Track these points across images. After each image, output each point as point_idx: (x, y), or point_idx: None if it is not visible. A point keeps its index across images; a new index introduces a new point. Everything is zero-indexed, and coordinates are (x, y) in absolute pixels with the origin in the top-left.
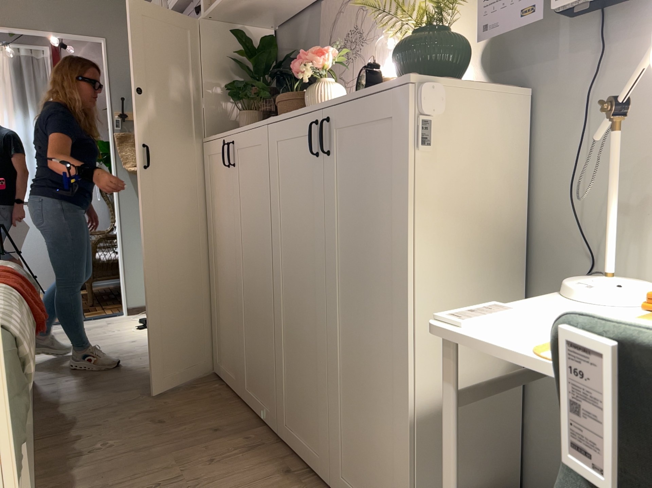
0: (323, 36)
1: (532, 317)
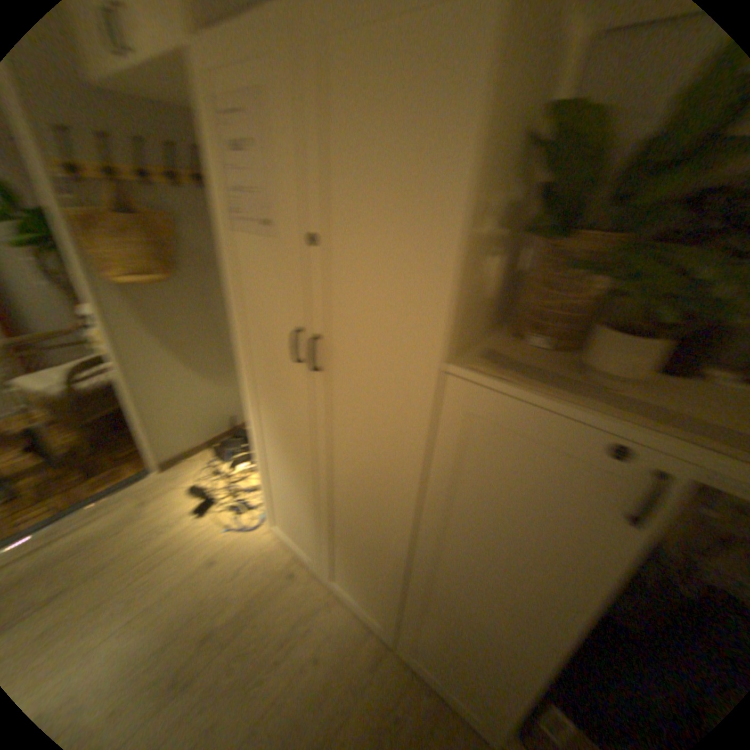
0: None
1: None
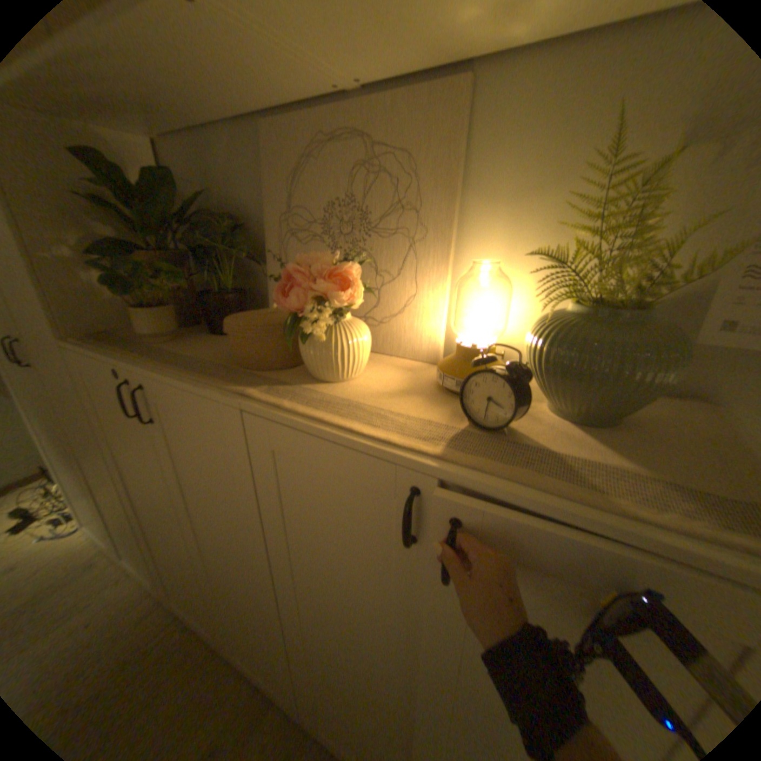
0: (265, 181)
1: None
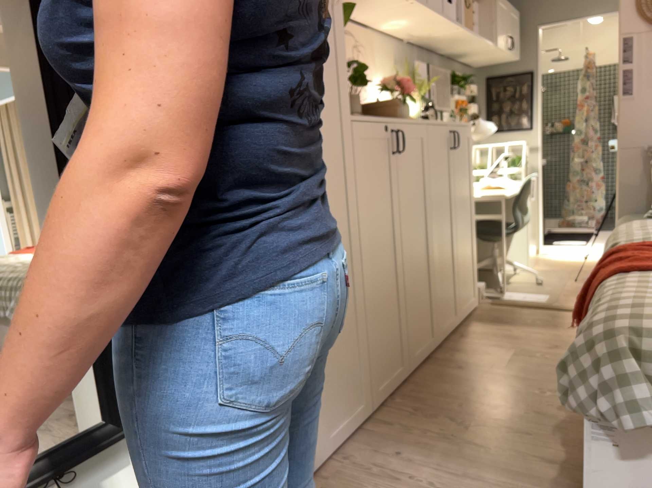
0: None
1: (479, 194)
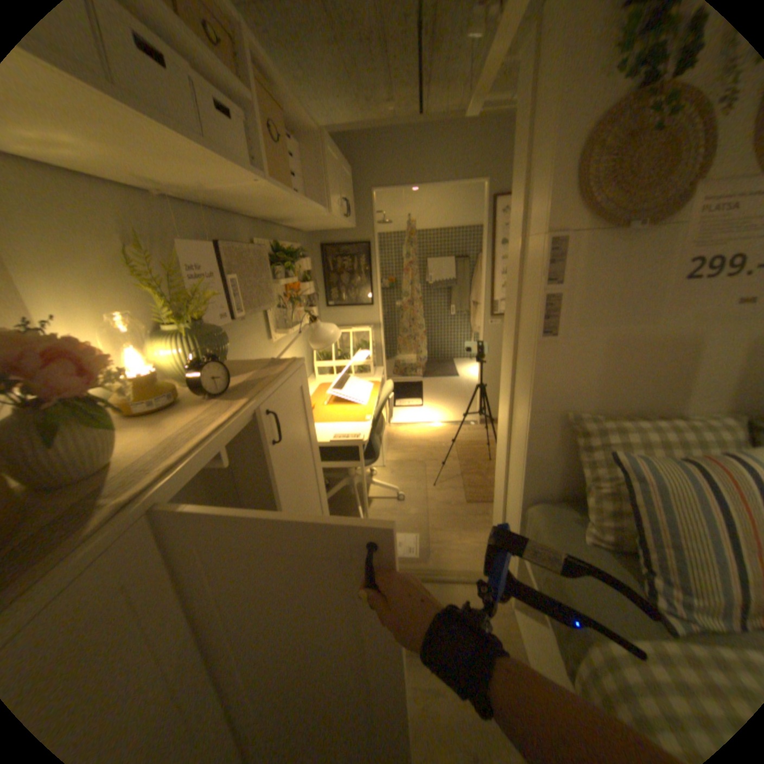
0: None
1: (327, 434)
